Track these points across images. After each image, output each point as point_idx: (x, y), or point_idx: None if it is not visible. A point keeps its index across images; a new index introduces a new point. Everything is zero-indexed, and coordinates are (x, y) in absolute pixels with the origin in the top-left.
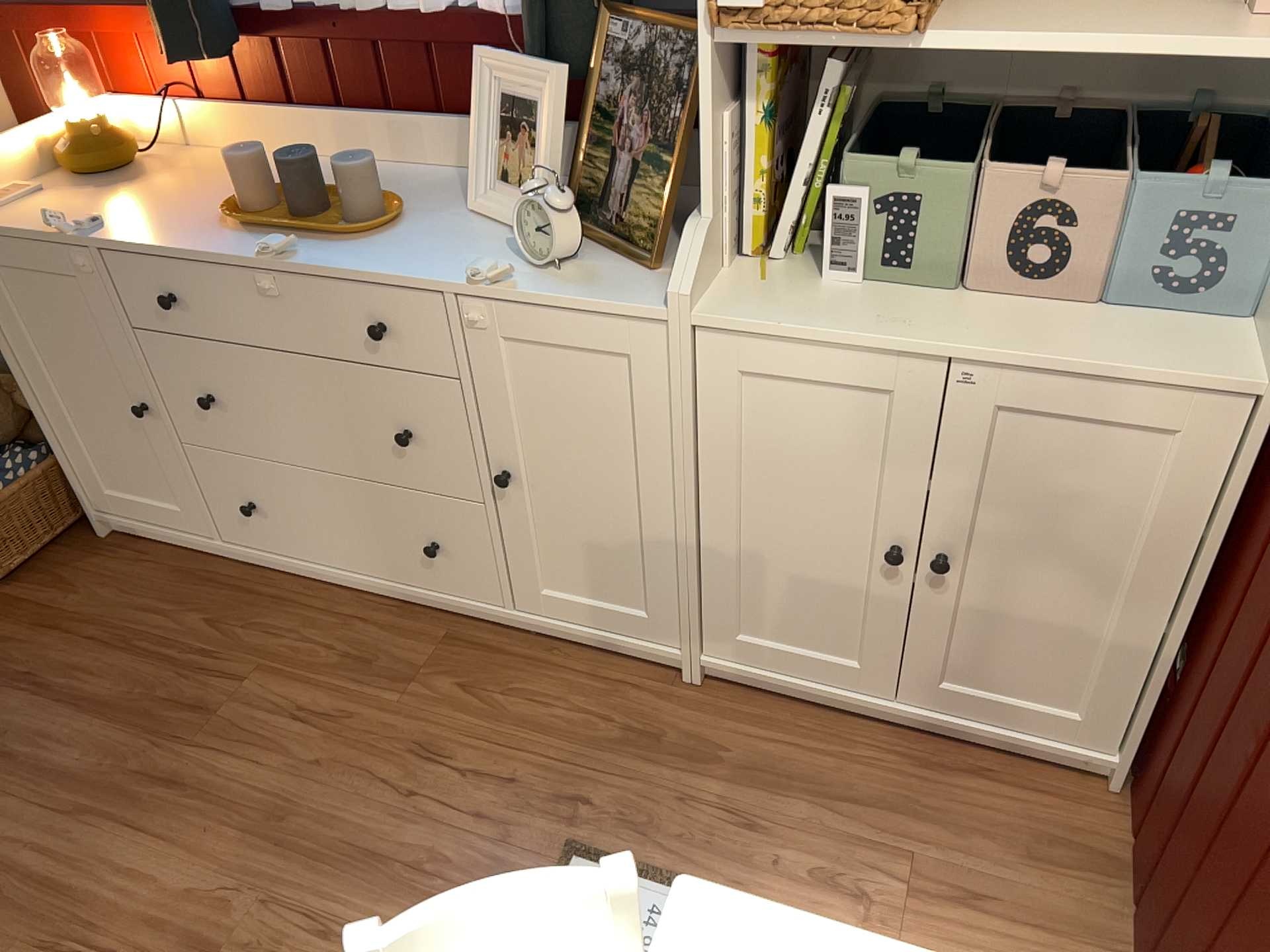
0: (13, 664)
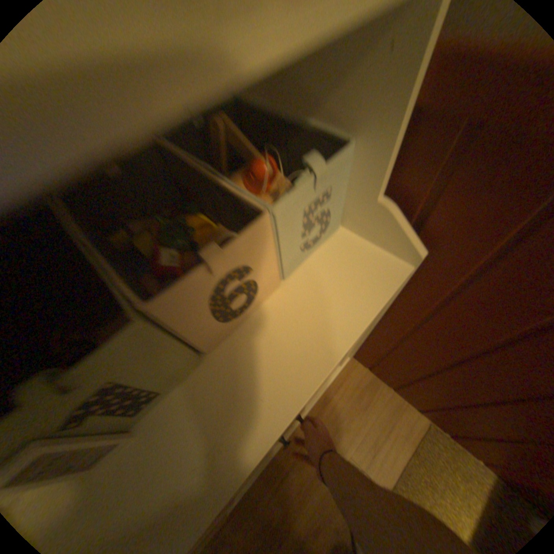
0: None
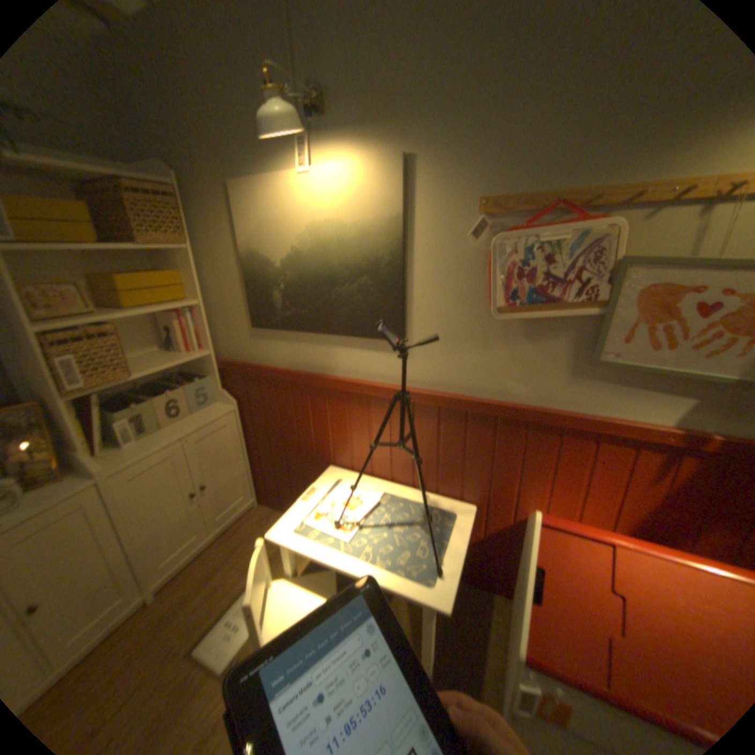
0: None
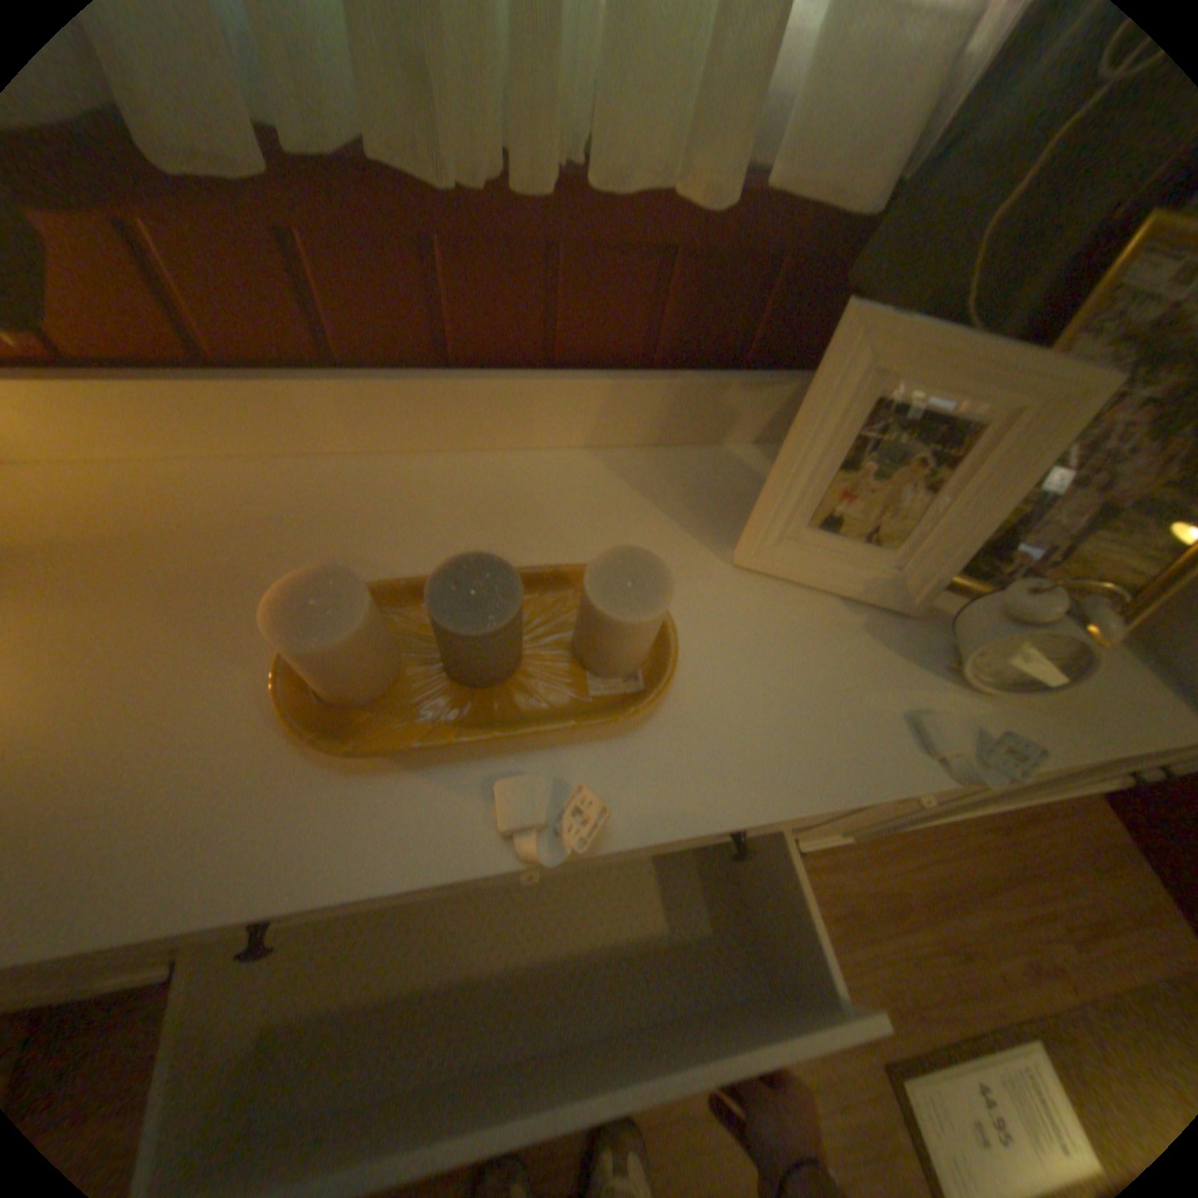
0: None
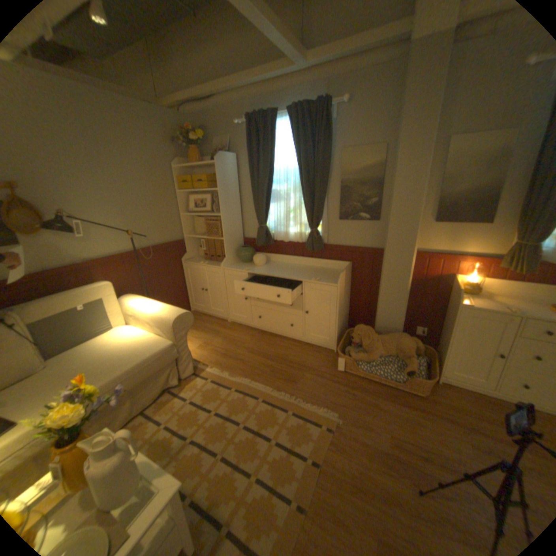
0: (462, 425)
